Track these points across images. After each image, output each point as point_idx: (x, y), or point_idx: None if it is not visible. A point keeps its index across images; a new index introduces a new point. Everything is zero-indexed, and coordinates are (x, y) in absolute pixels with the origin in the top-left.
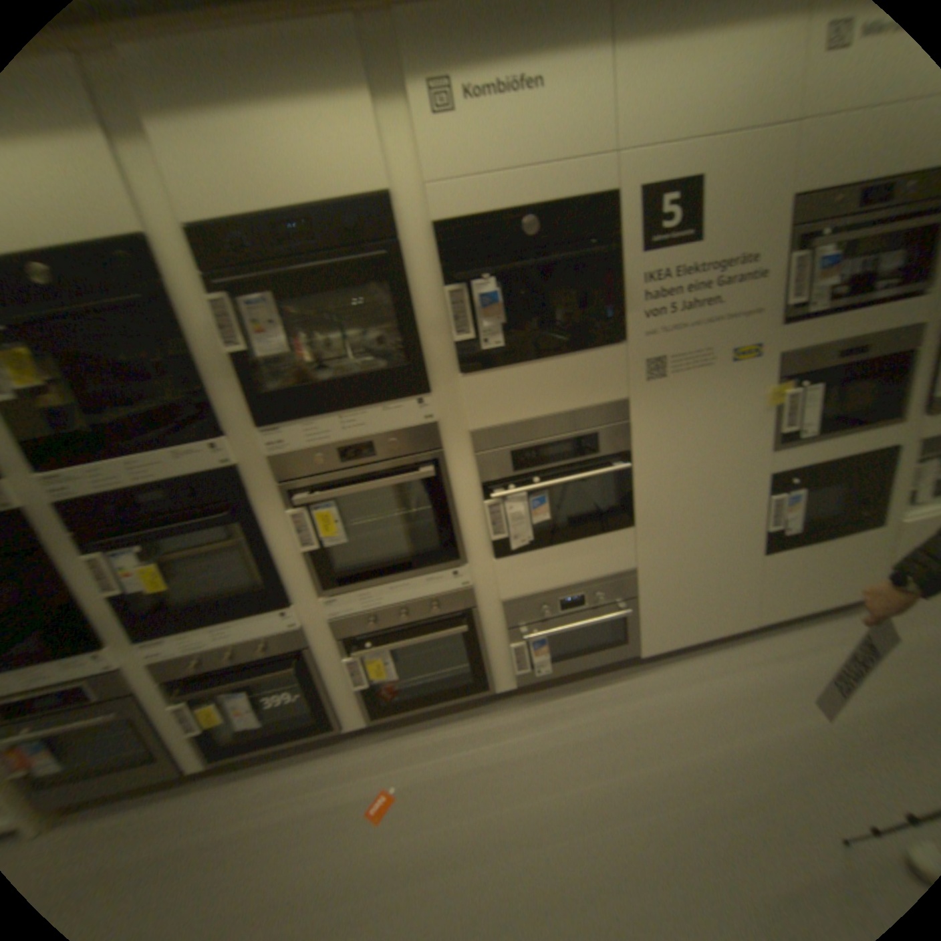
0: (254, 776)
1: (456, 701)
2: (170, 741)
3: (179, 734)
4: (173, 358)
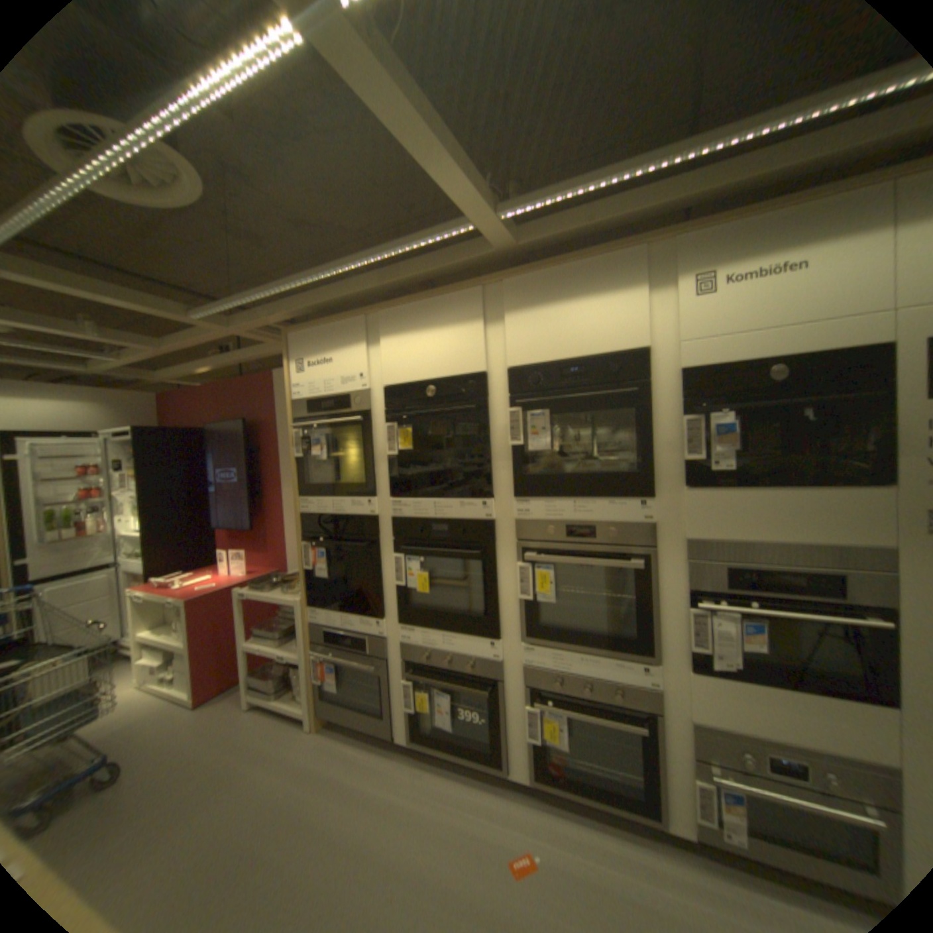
0: (438, 776)
1: (624, 814)
2: (398, 709)
3: (405, 707)
4: (482, 445)
